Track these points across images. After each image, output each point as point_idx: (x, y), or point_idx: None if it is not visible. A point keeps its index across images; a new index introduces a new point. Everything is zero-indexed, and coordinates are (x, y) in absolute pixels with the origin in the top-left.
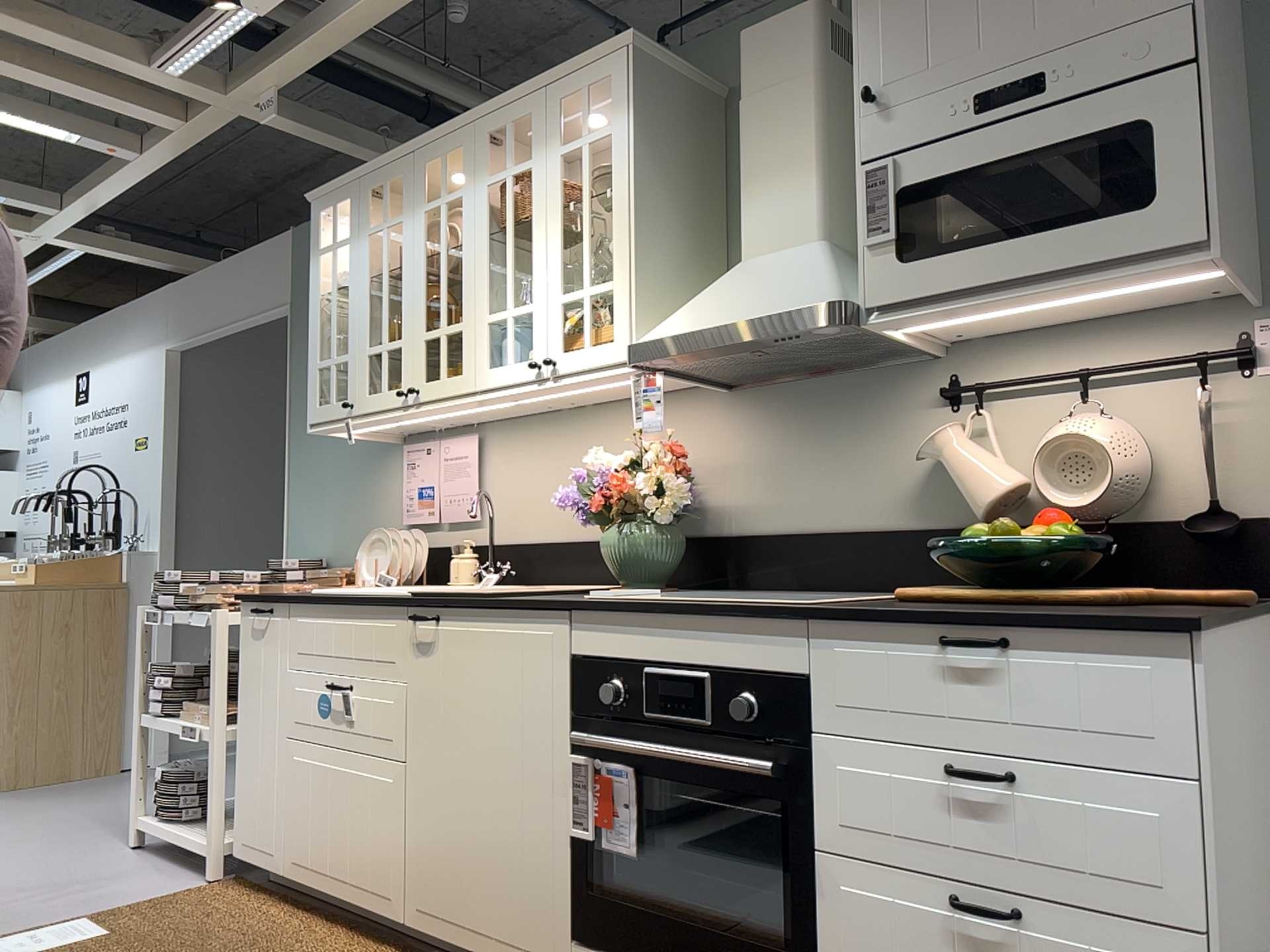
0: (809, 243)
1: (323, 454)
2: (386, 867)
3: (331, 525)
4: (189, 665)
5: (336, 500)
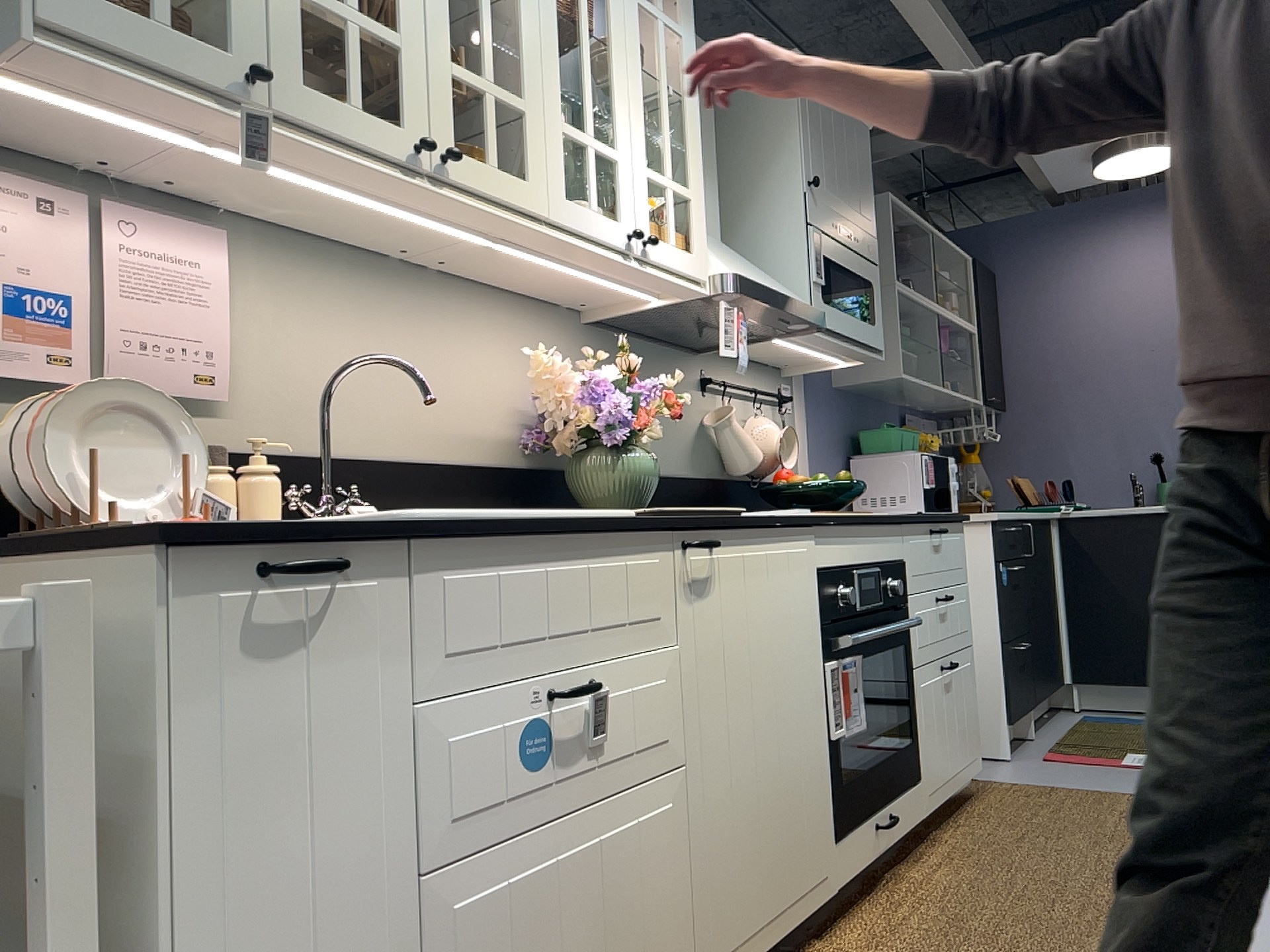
0: (722, 241)
1: None
2: (671, 947)
3: None
4: None
5: None
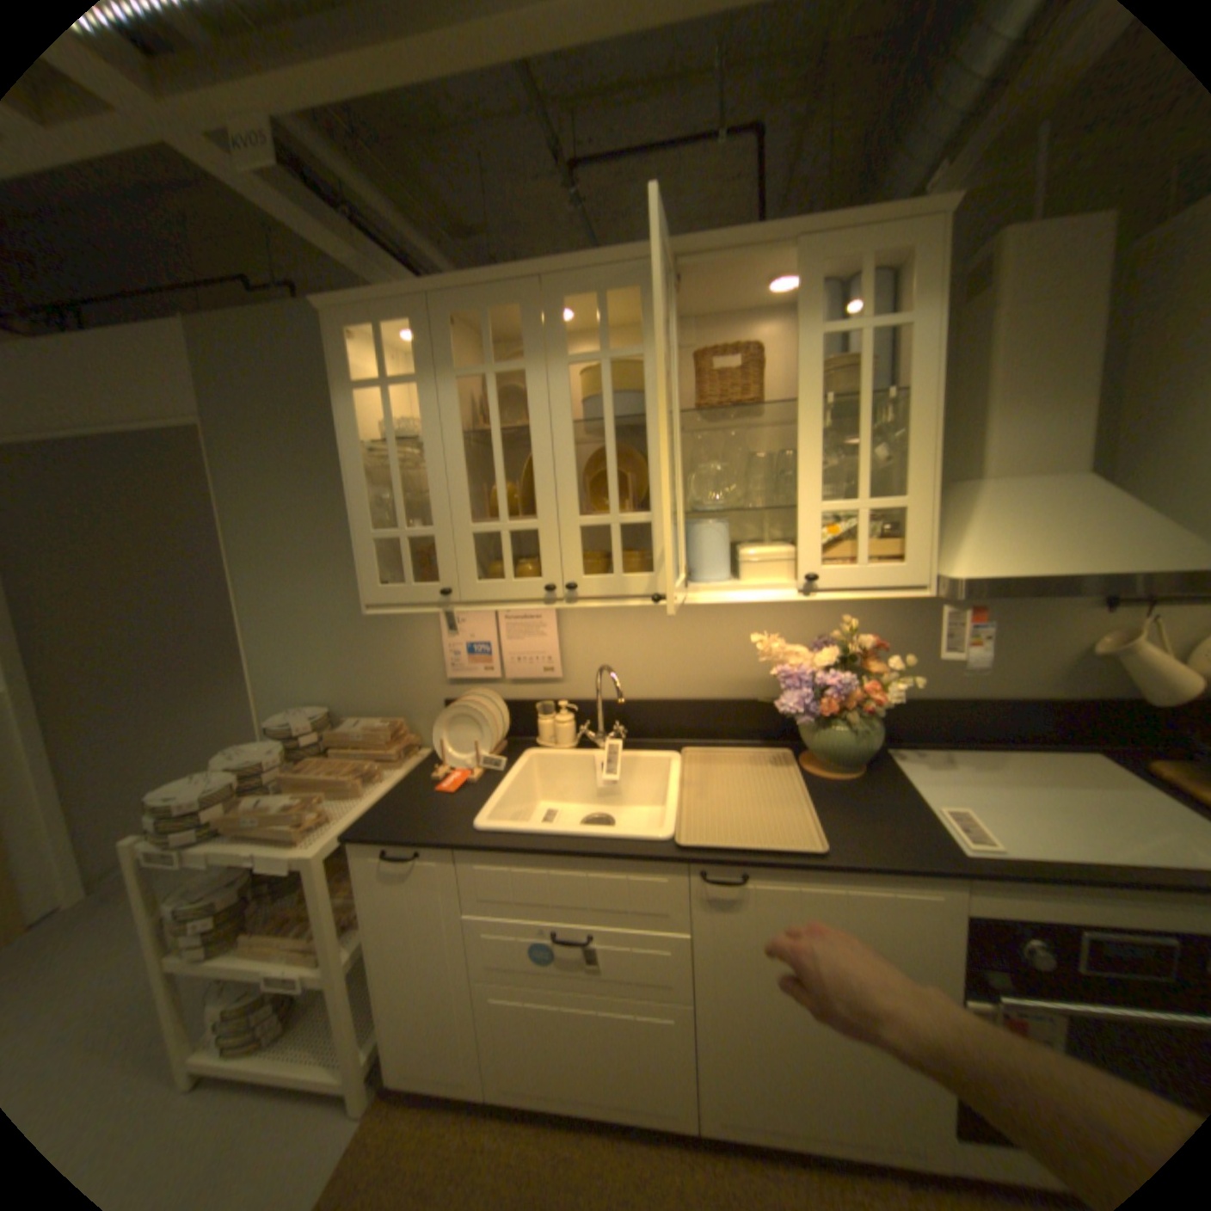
0: (1084, 474)
1: (297, 599)
2: (671, 1095)
3: (325, 674)
4: (220, 889)
5: (329, 649)
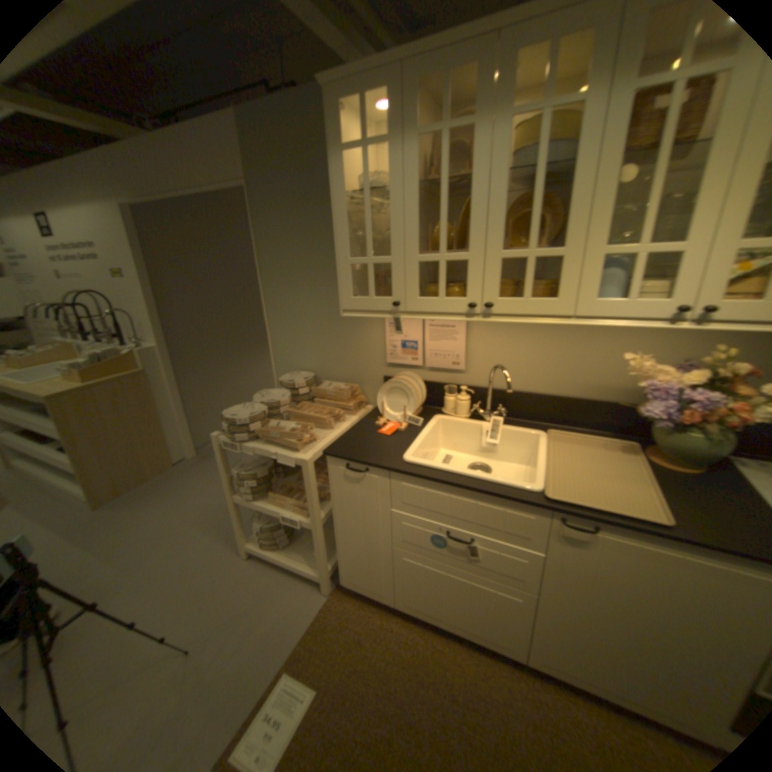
0: None
1: (299, 304)
2: (513, 640)
3: (314, 352)
4: (260, 466)
5: (317, 337)
